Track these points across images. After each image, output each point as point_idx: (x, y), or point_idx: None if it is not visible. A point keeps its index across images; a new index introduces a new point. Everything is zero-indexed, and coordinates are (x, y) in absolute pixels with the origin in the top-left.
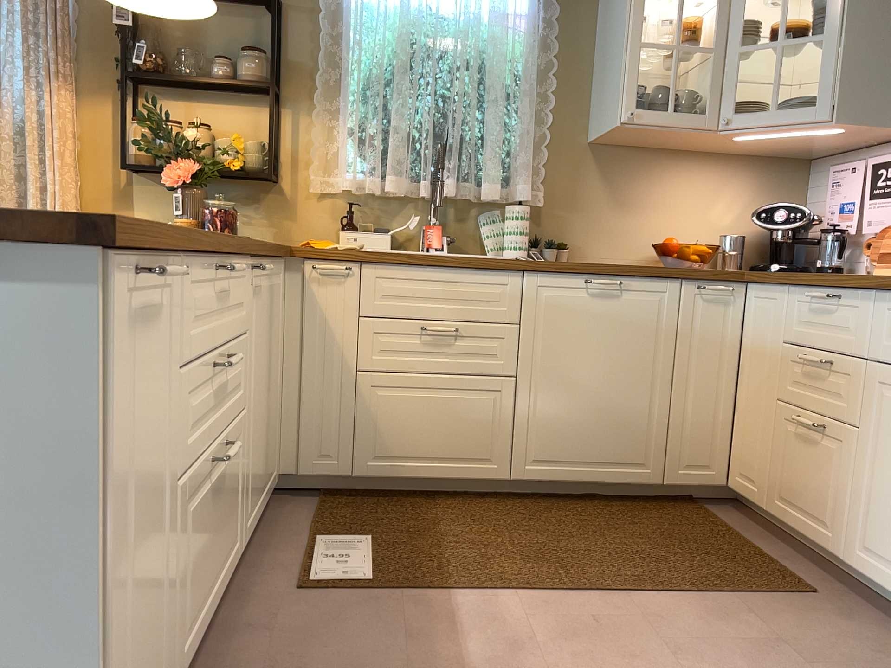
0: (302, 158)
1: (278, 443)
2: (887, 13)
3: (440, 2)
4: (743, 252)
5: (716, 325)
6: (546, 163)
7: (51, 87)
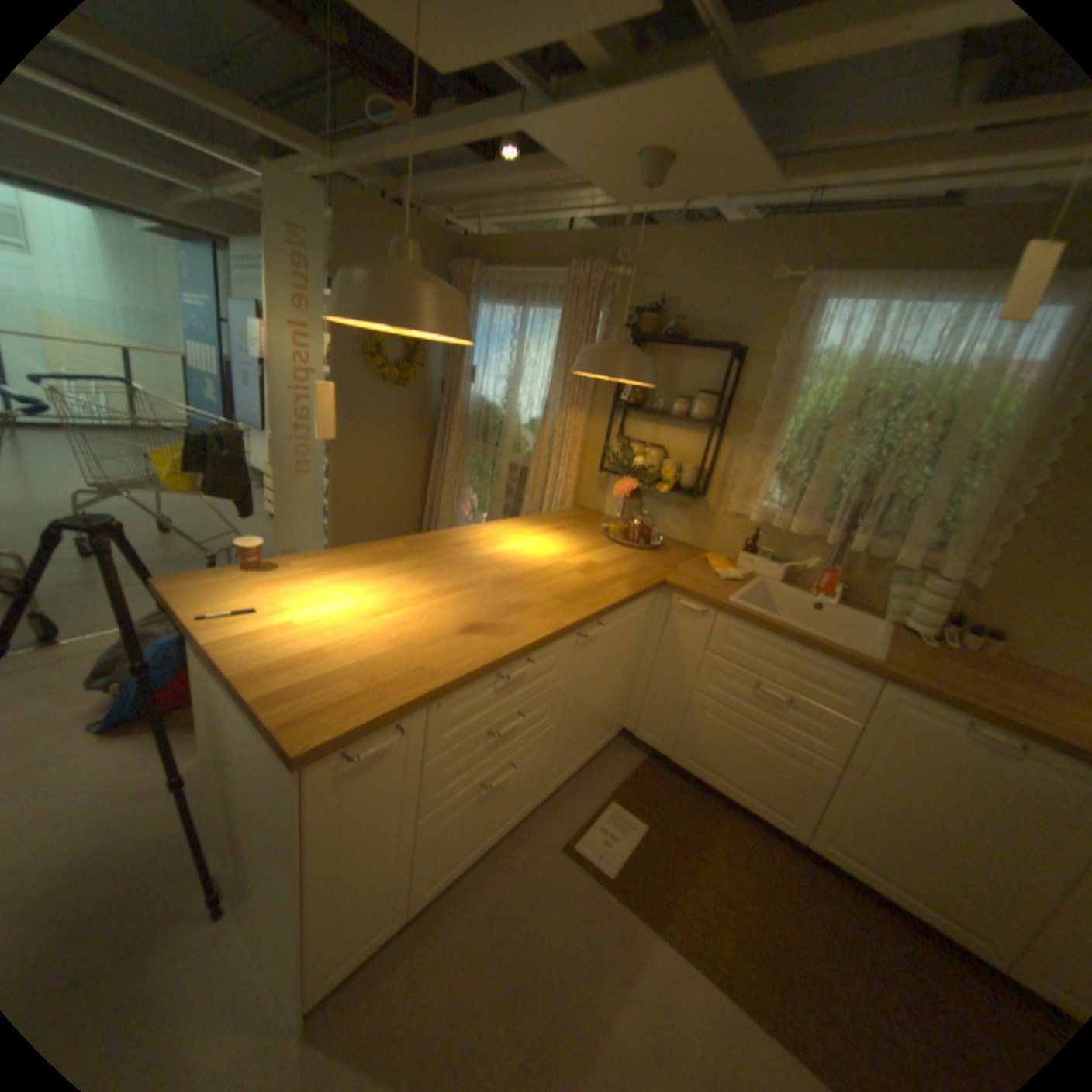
0: (729, 481)
1: (627, 709)
2: None
3: (920, 345)
4: None
5: None
6: (1011, 540)
7: (570, 408)
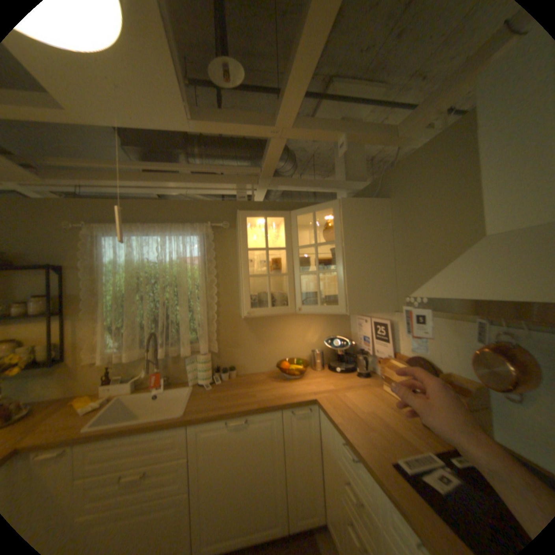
0: (78, 345)
1: None
2: (365, 257)
3: (152, 255)
4: (322, 361)
5: (305, 431)
6: (219, 327)
7: None
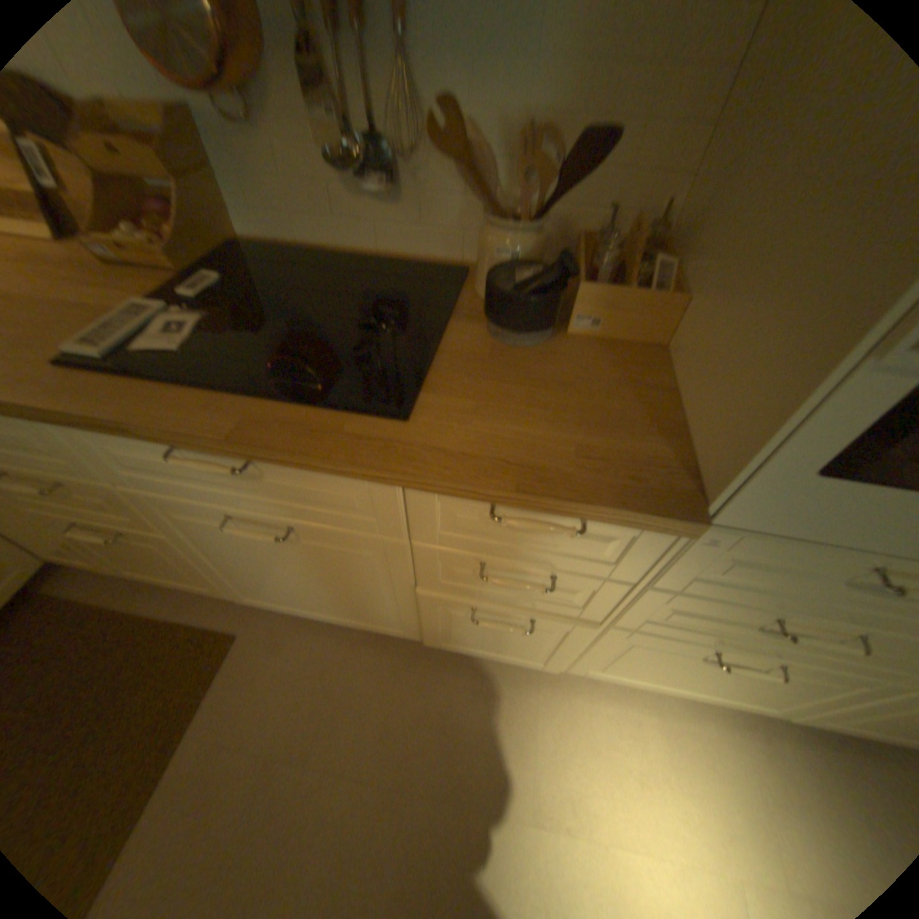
0: None
1: None
2: None
3: None
4: None
5: None
6: None
7: None
